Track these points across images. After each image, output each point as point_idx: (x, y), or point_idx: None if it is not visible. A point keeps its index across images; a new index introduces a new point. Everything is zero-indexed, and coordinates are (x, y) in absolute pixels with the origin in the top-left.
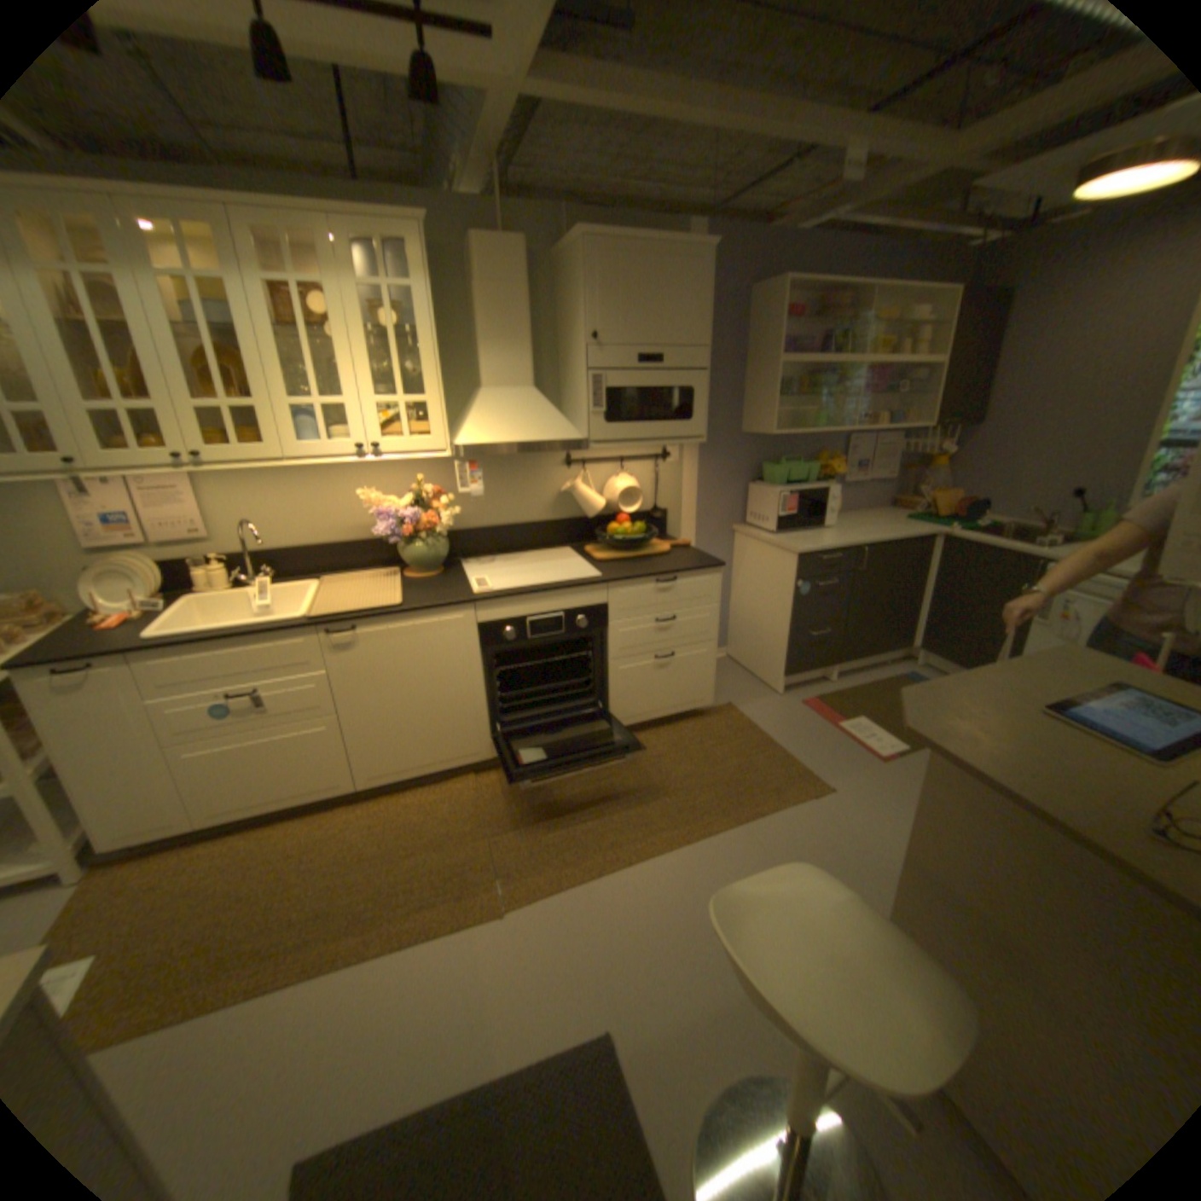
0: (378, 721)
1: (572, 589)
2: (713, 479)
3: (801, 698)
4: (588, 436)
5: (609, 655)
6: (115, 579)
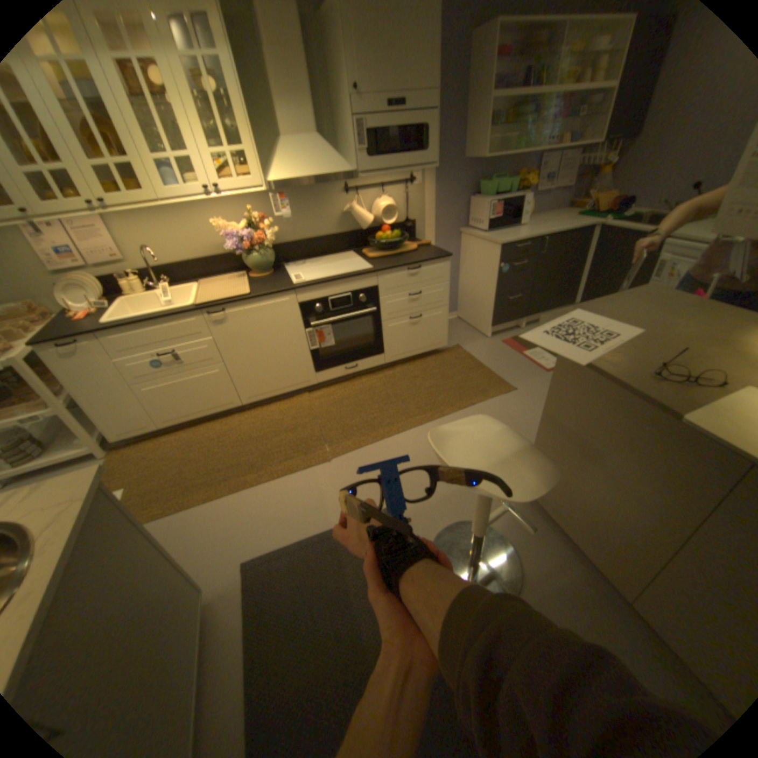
0: (248, 366)
1: (354, 277)
2: (446, 195)
3: (502, 339)
4: (356, 168)
5: (382, 319)
6: (74, 290)
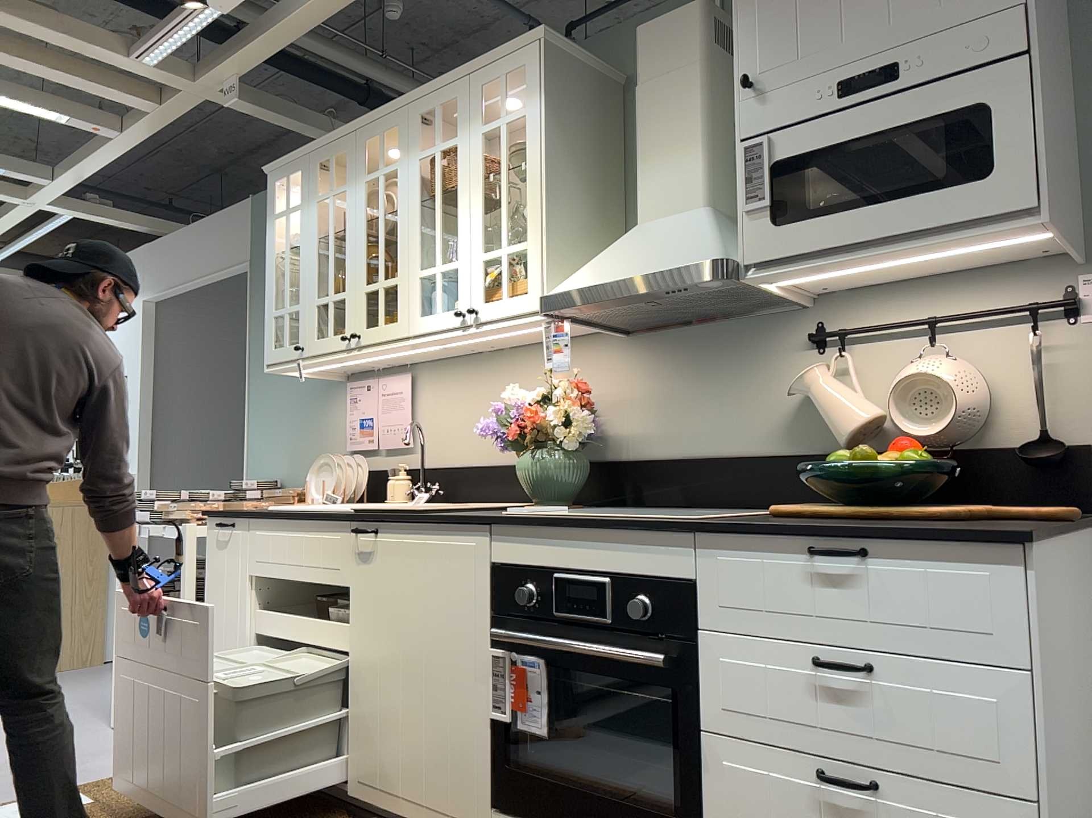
0: (376, 687)
1: (622, 527)
2: None
3: None
4: (736, 254)
5: (702, 716)
6: (327, 473)
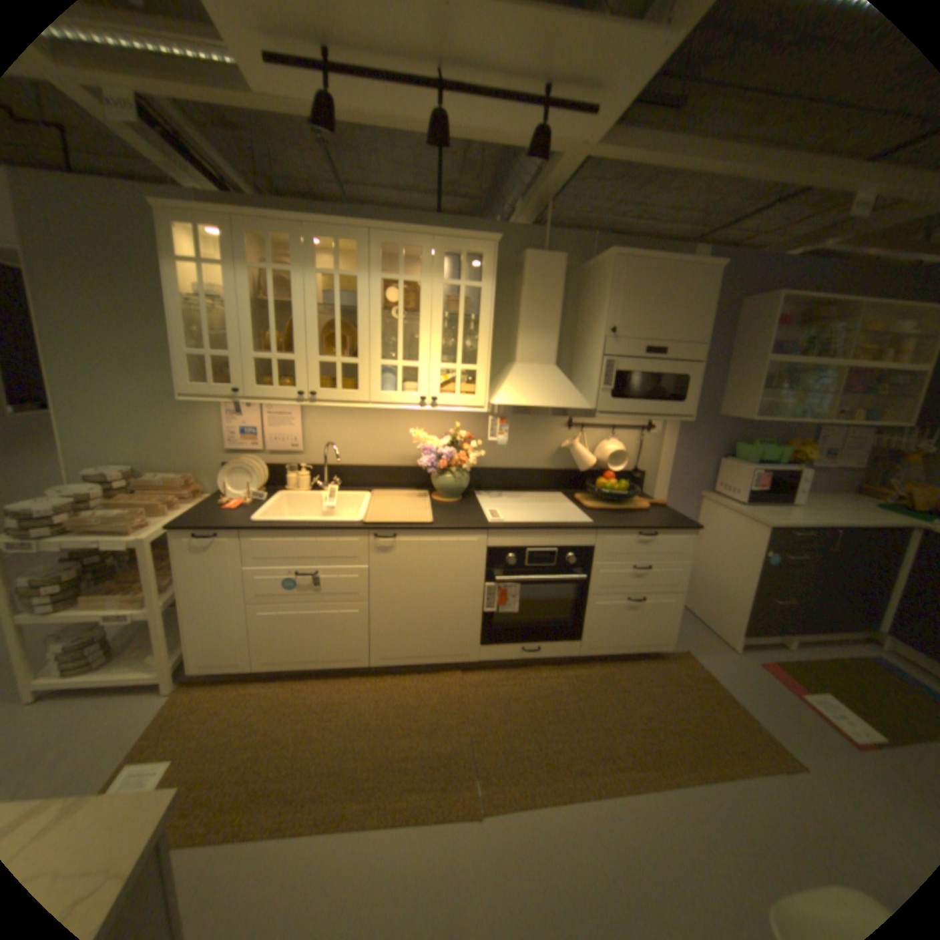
0: (396, 613)
1: (567, 530)
2: (689, 451)
3: (760, 661)
4: (595, 407)
5: (589, 591)
6: (239, 474)
